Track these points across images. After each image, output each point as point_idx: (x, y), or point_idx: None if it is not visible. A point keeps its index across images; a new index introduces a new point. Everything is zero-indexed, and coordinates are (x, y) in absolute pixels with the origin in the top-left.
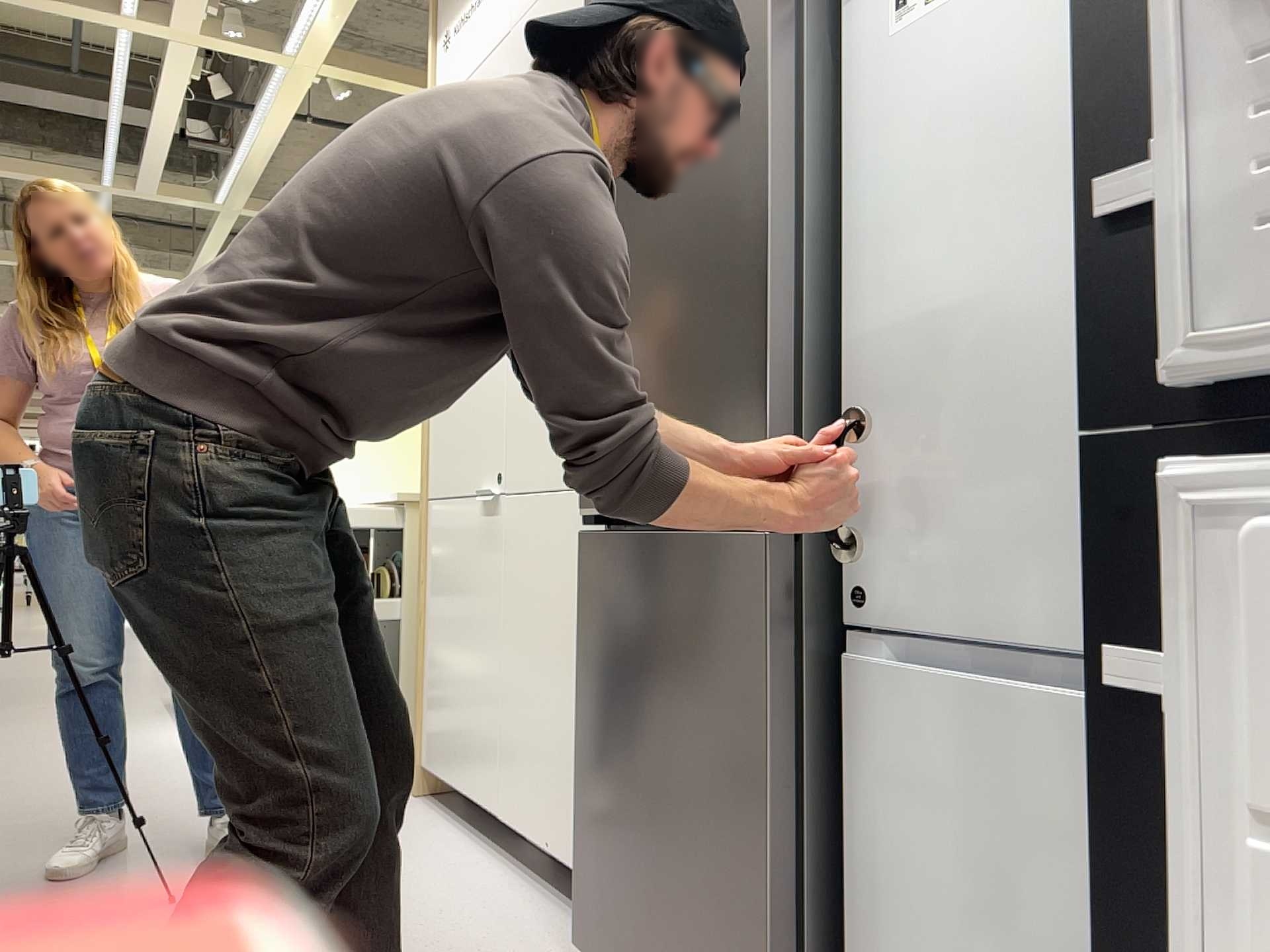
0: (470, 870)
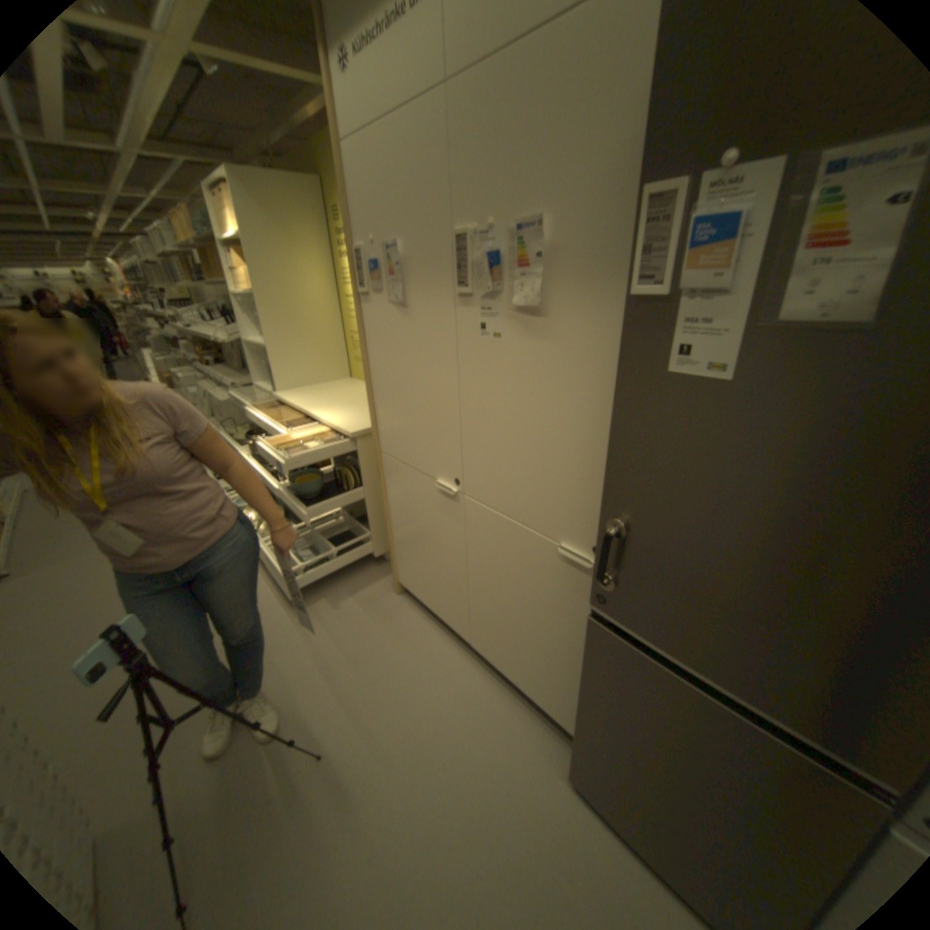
0: (463, 676)
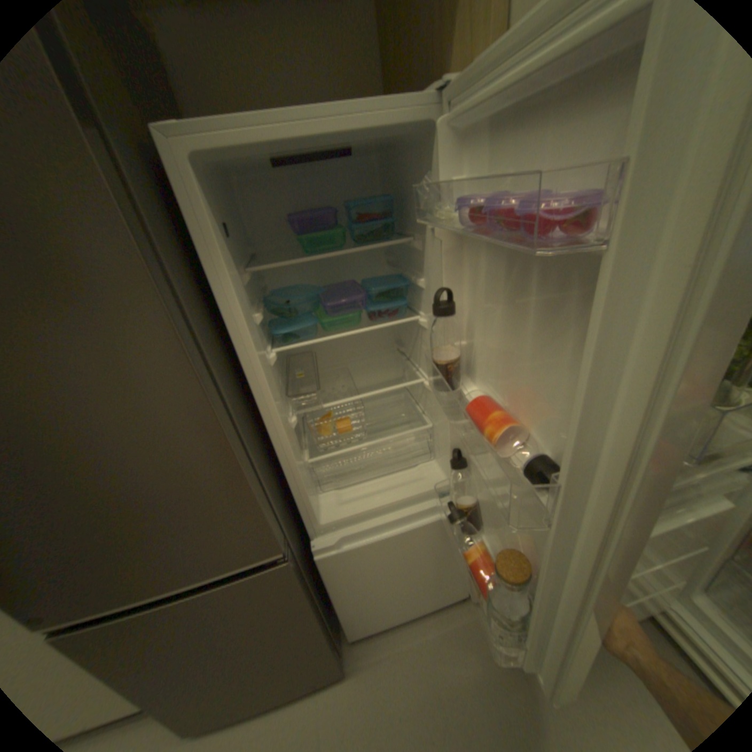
0: None
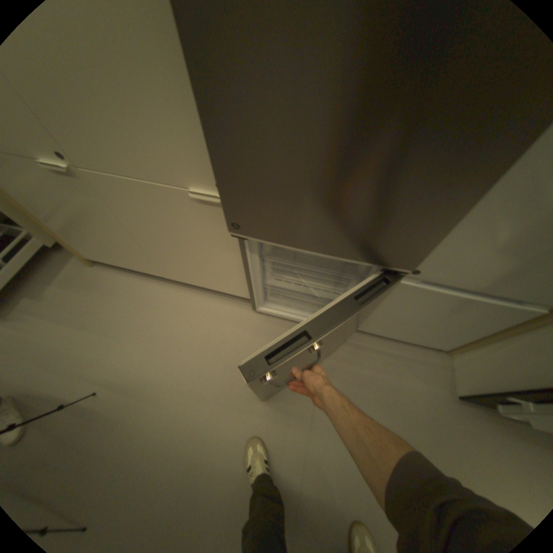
0: (167, 297)
